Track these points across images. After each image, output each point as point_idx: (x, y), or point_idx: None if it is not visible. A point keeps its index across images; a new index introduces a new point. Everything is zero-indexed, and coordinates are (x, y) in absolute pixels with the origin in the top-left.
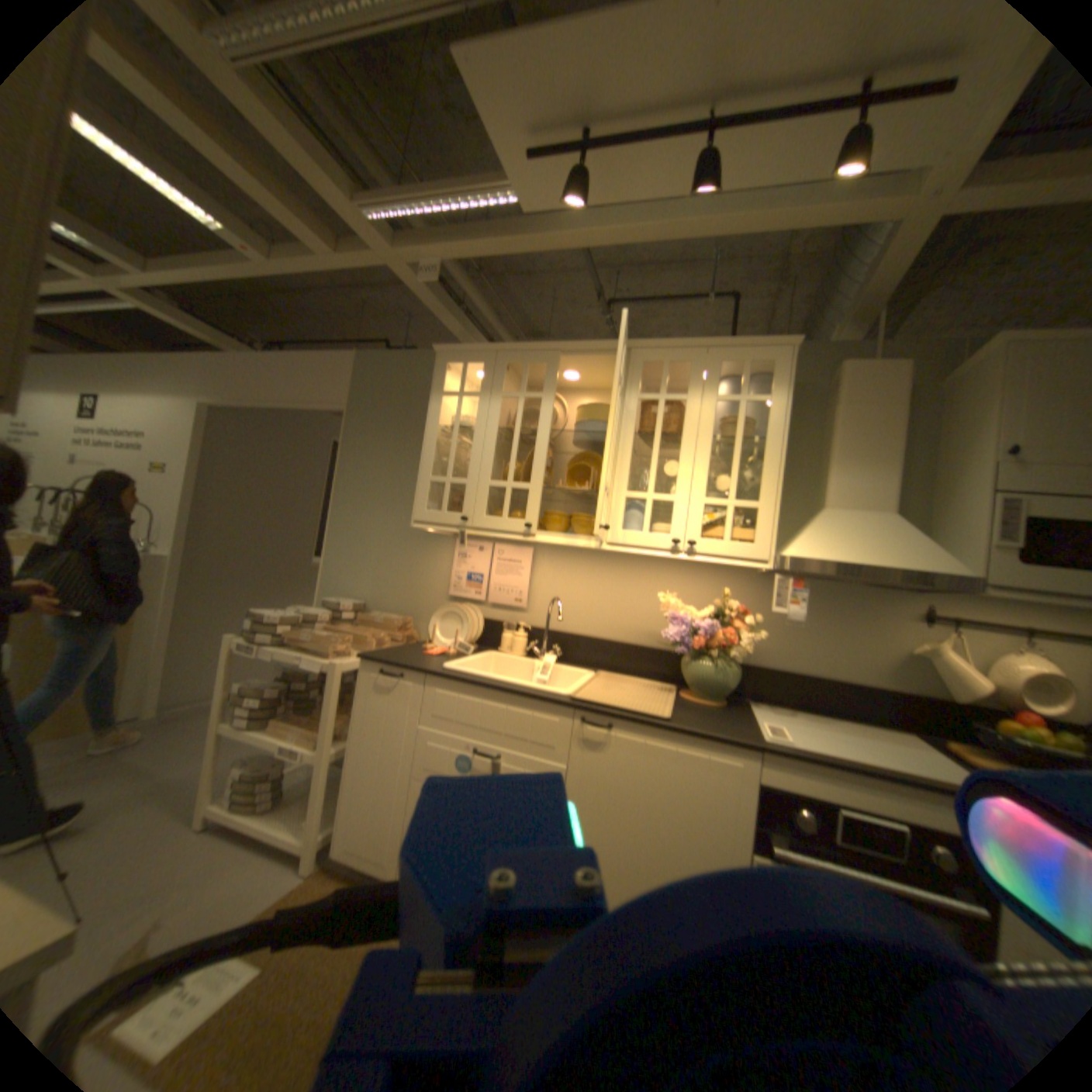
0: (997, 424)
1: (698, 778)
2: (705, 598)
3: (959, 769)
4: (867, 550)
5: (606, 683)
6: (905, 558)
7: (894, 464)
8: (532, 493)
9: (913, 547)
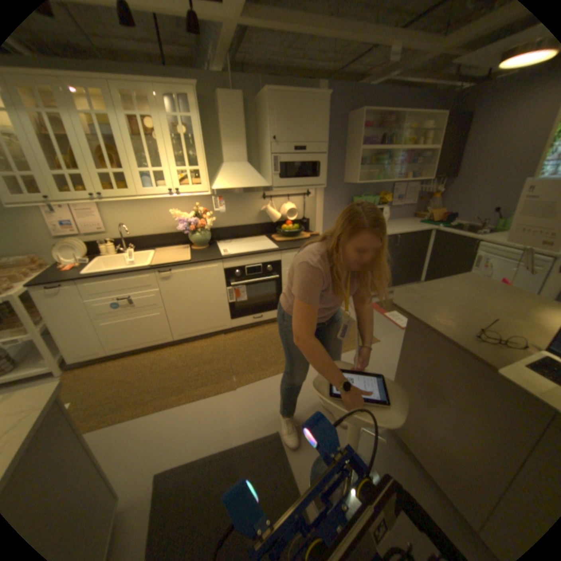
0: (269, 128)
1: (206, 275)
2: (190, 207)
3: (273, 244)
4: (240, 182)
5: (162, 254)
6: (251, 183)
7: (244, 142)
8: (85, 176)
9: (253, 178)
